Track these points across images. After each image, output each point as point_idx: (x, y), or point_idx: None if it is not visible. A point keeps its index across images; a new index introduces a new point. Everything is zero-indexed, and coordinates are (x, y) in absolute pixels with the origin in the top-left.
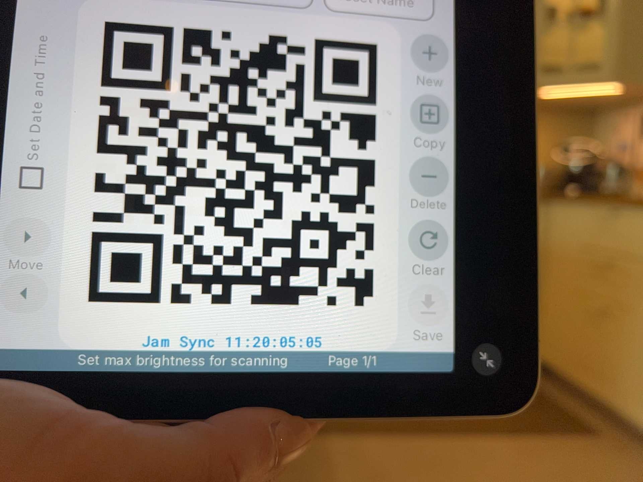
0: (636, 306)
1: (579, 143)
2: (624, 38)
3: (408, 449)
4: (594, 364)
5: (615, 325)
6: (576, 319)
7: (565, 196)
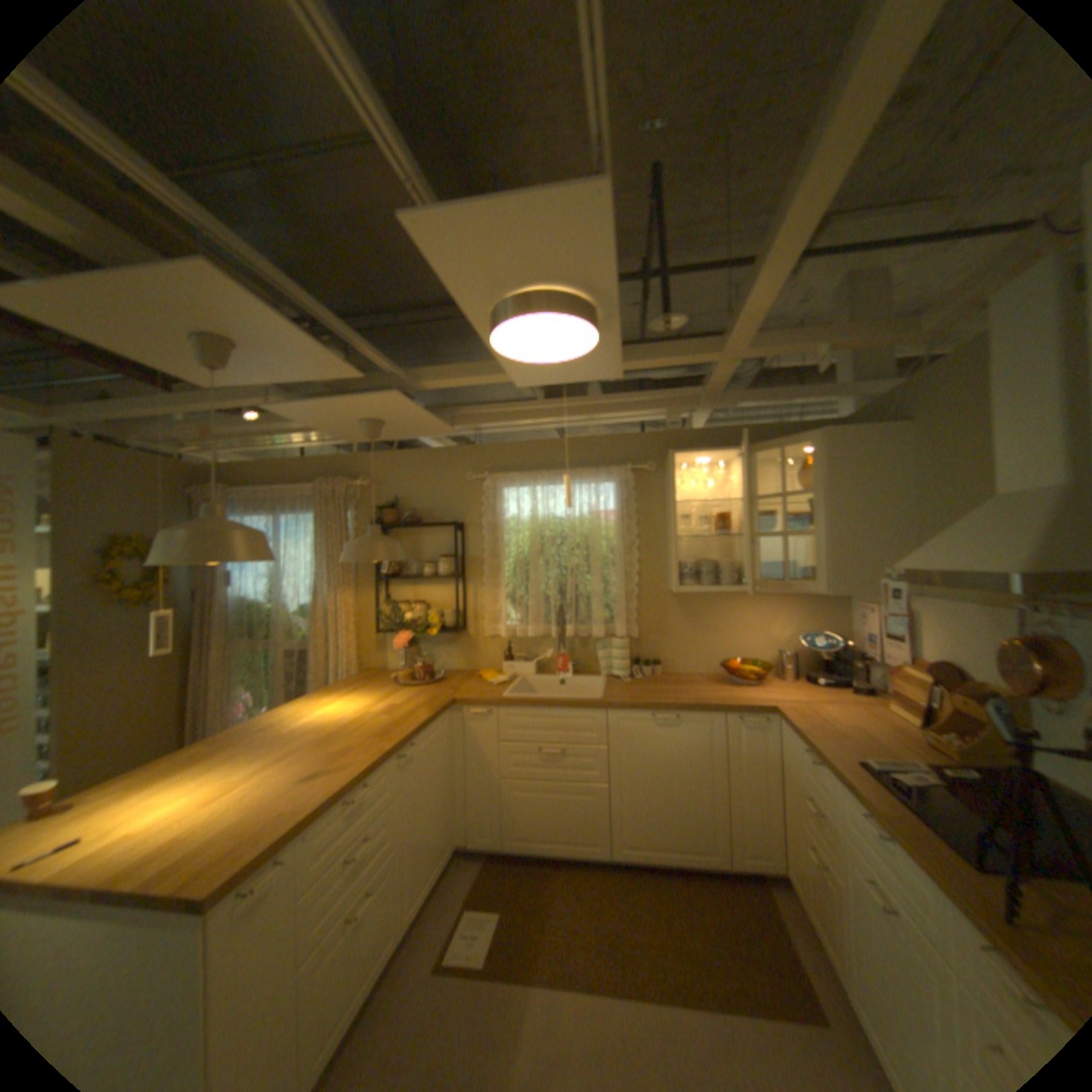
0: (842, 876)
1: (823, 633)
2: (830, 556)
3: (605, 1013)
4: (822, 918)
5: (831, 885)
6: (807, 856)
7: (786, 718)
